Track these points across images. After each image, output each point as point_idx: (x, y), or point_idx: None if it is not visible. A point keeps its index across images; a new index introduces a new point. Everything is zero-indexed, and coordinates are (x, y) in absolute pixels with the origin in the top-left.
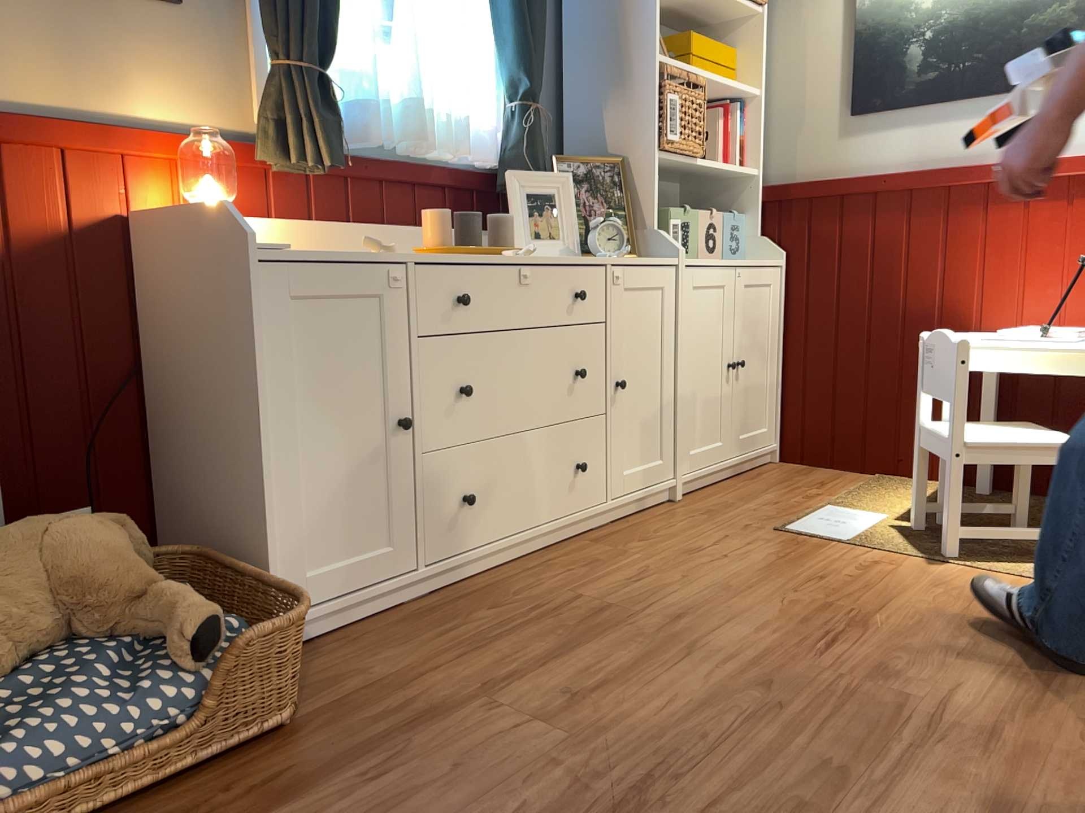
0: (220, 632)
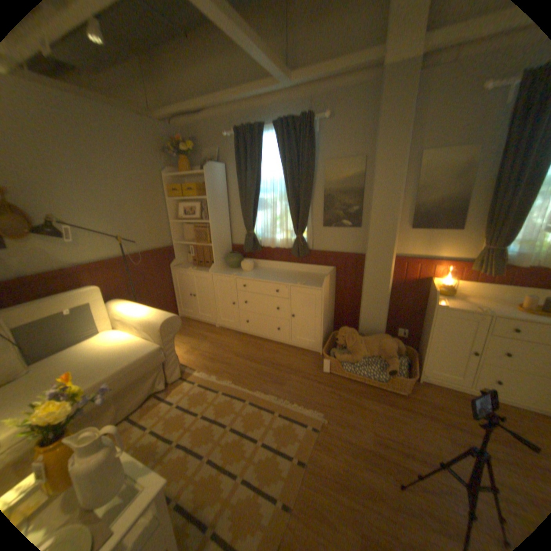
0: (400, 372)
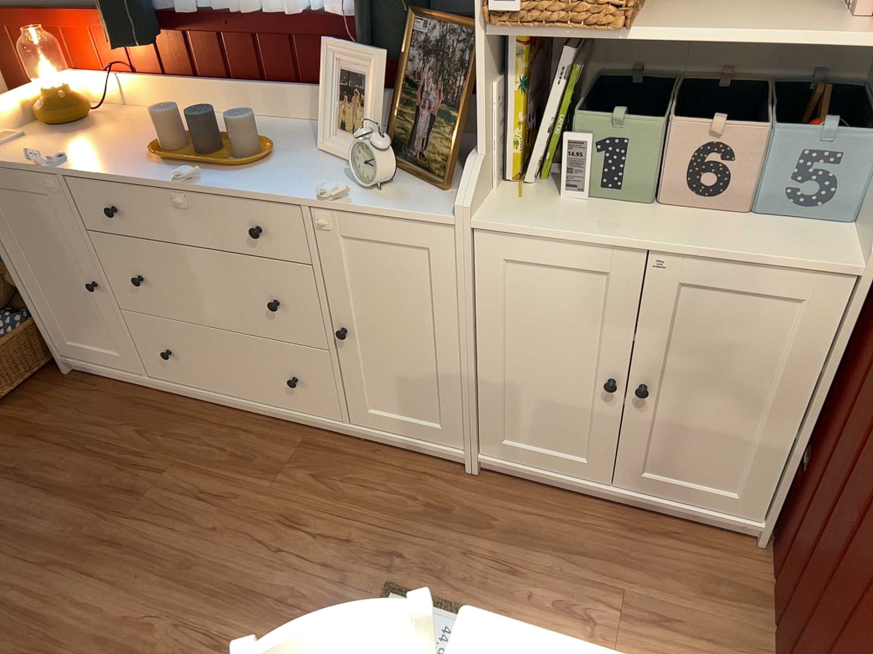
0: None
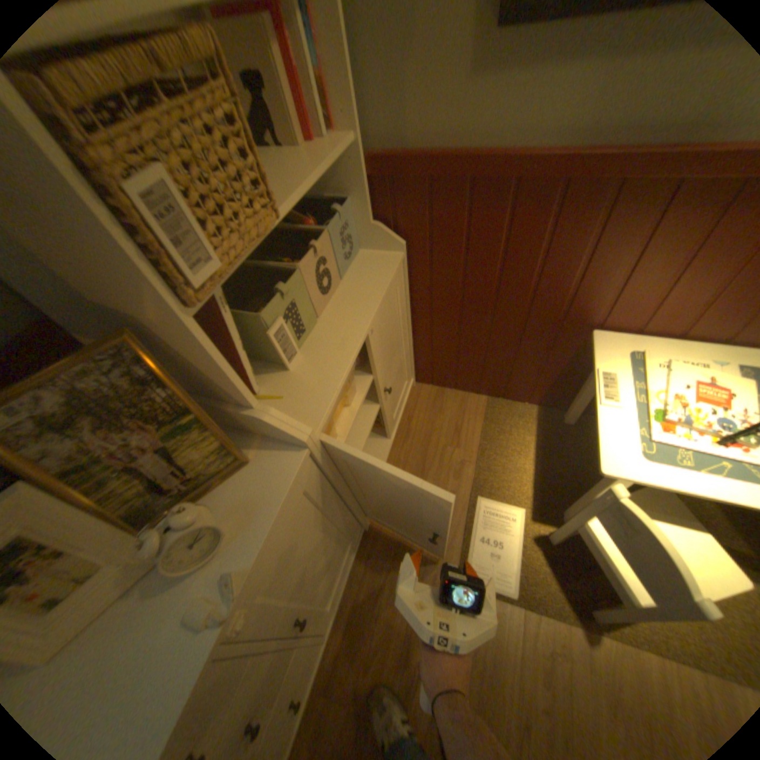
0: None
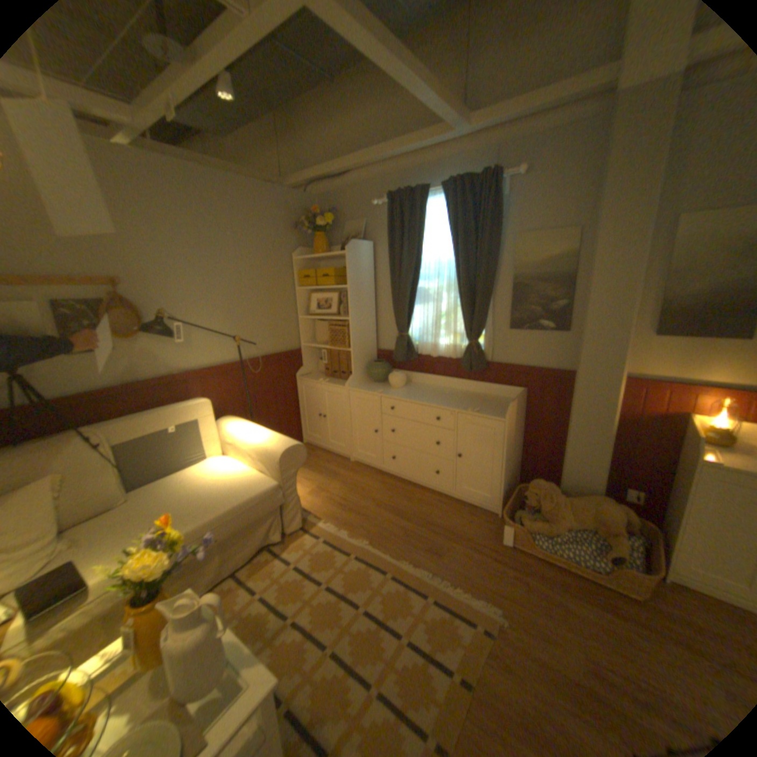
0: (632, 562)
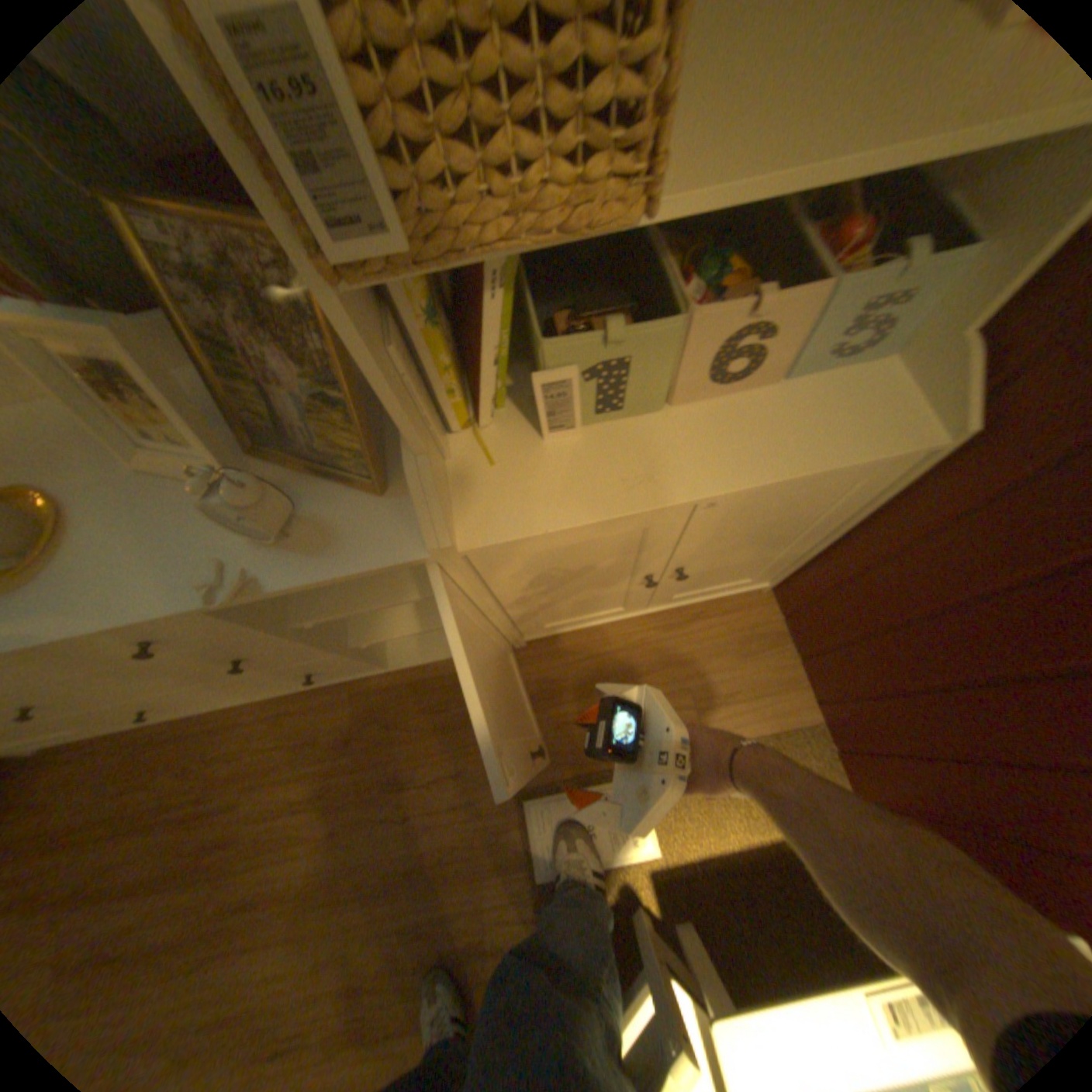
0: None
